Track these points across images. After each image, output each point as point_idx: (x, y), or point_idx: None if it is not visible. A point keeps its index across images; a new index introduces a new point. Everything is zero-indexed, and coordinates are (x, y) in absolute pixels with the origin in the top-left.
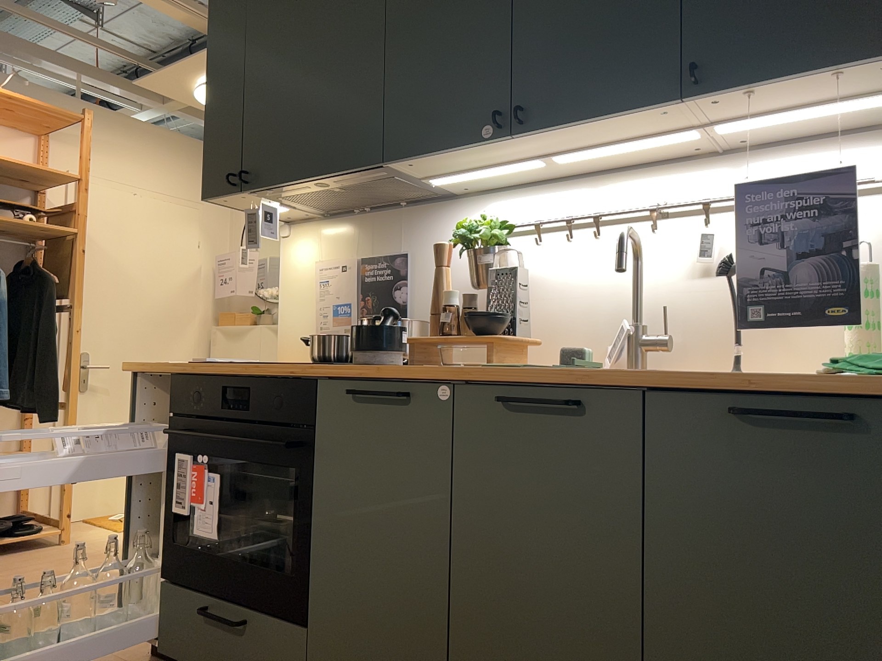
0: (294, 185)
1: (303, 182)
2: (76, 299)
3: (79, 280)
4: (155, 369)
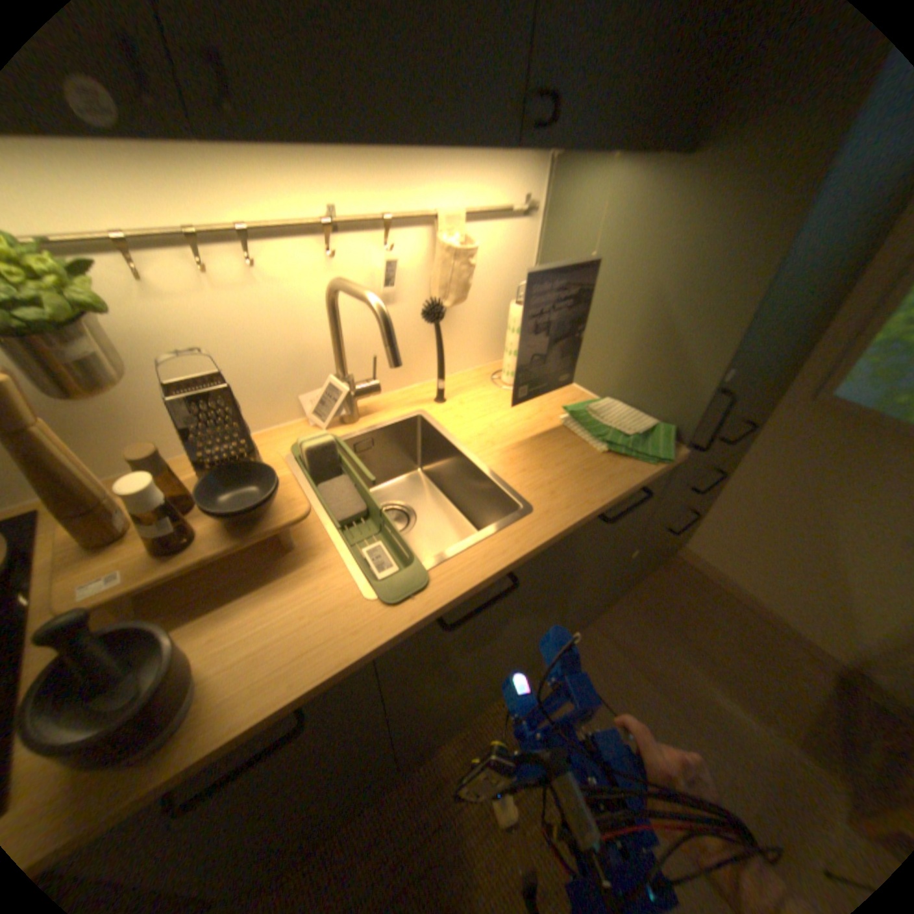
0: None
1: None
2: None
3: None
4: None
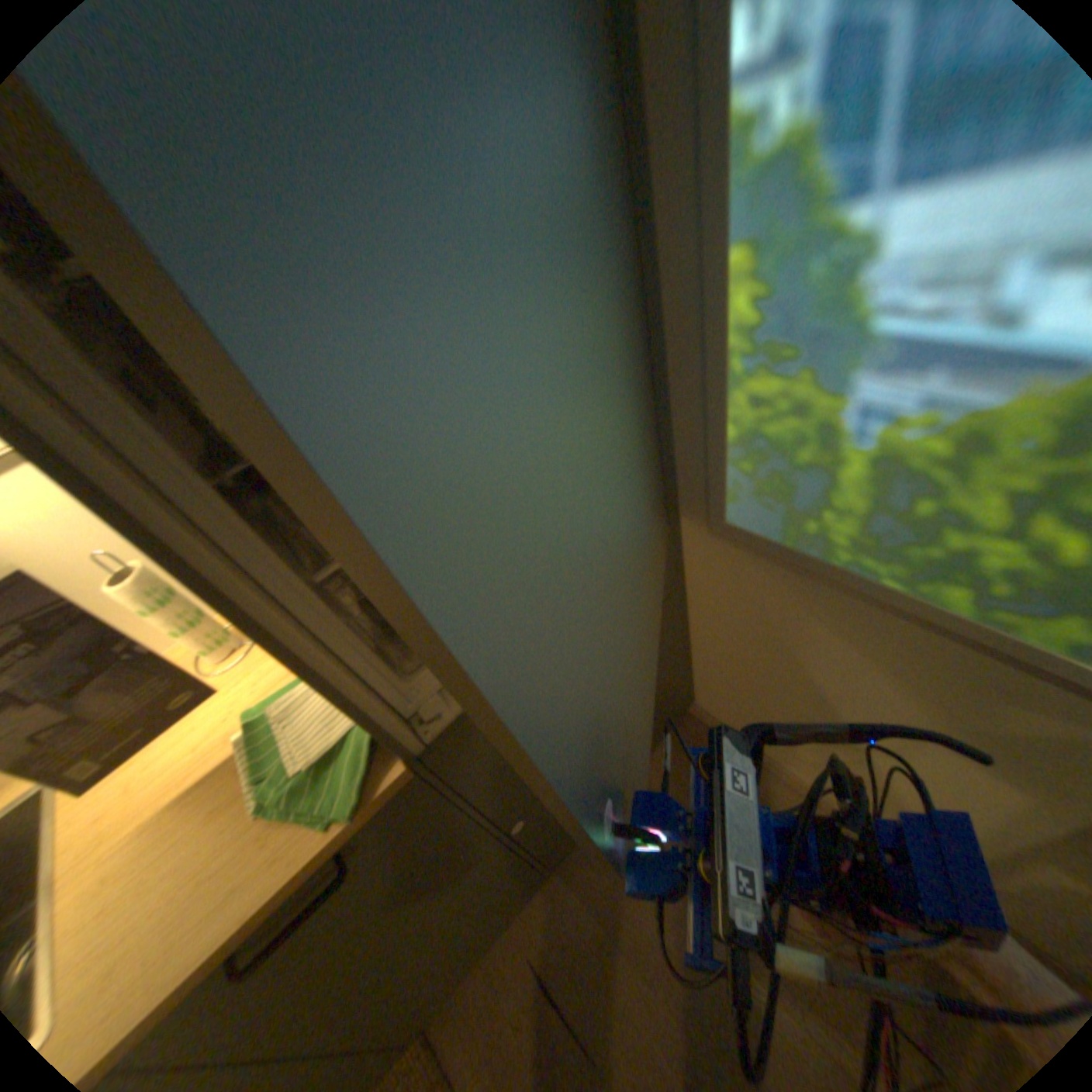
0: None
1: None
2: None
3: None
4: None
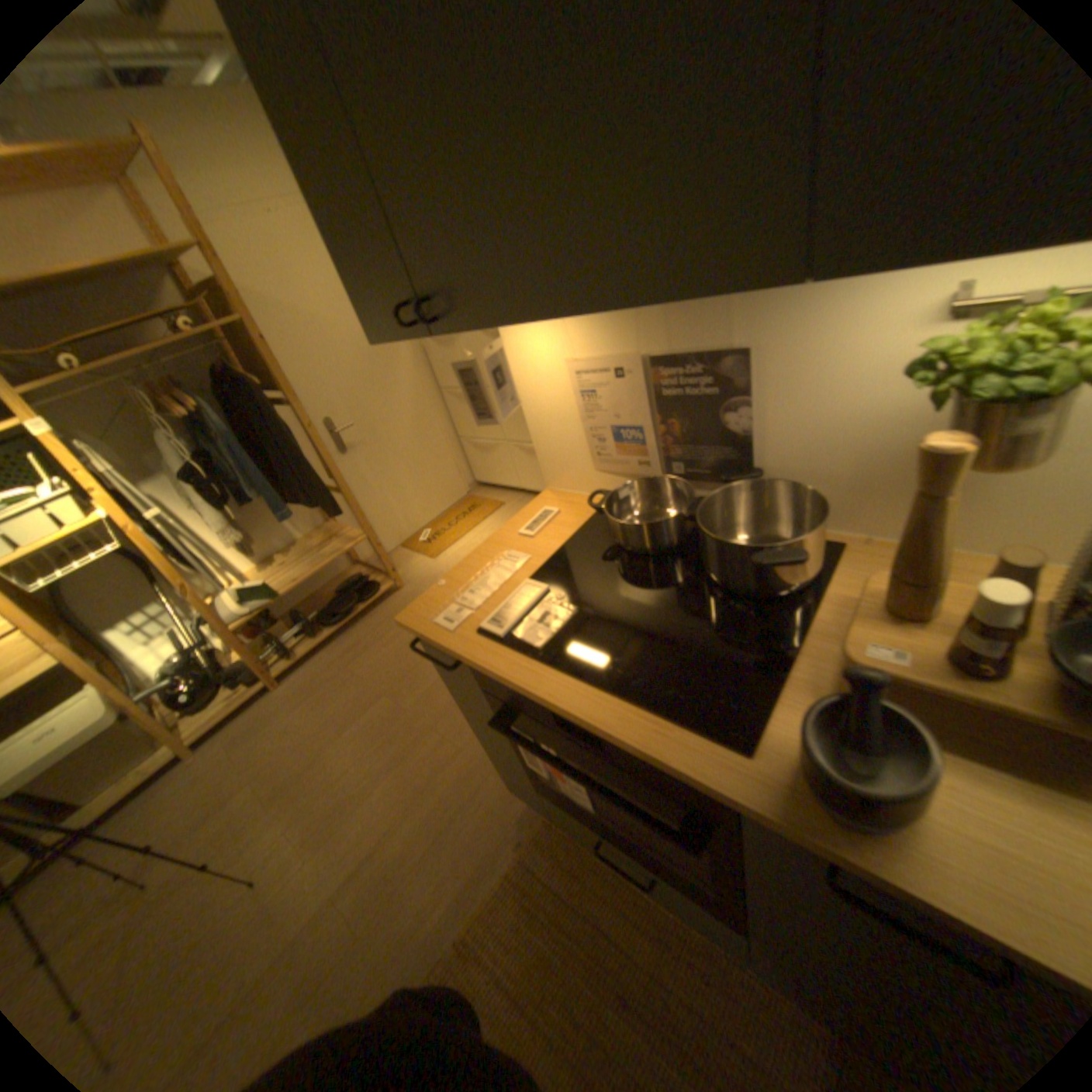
0: (529, 318)
1: (551, 314)
2: (286, 396)
3: (276, 375)
4: (439, 647)
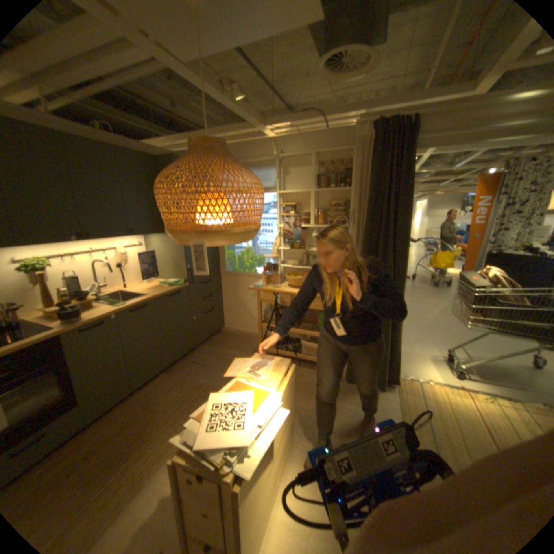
0: None
1: None
2: None
3: None
4: None
